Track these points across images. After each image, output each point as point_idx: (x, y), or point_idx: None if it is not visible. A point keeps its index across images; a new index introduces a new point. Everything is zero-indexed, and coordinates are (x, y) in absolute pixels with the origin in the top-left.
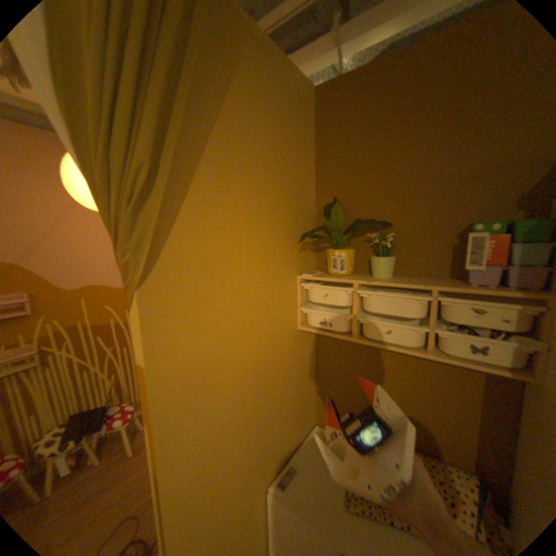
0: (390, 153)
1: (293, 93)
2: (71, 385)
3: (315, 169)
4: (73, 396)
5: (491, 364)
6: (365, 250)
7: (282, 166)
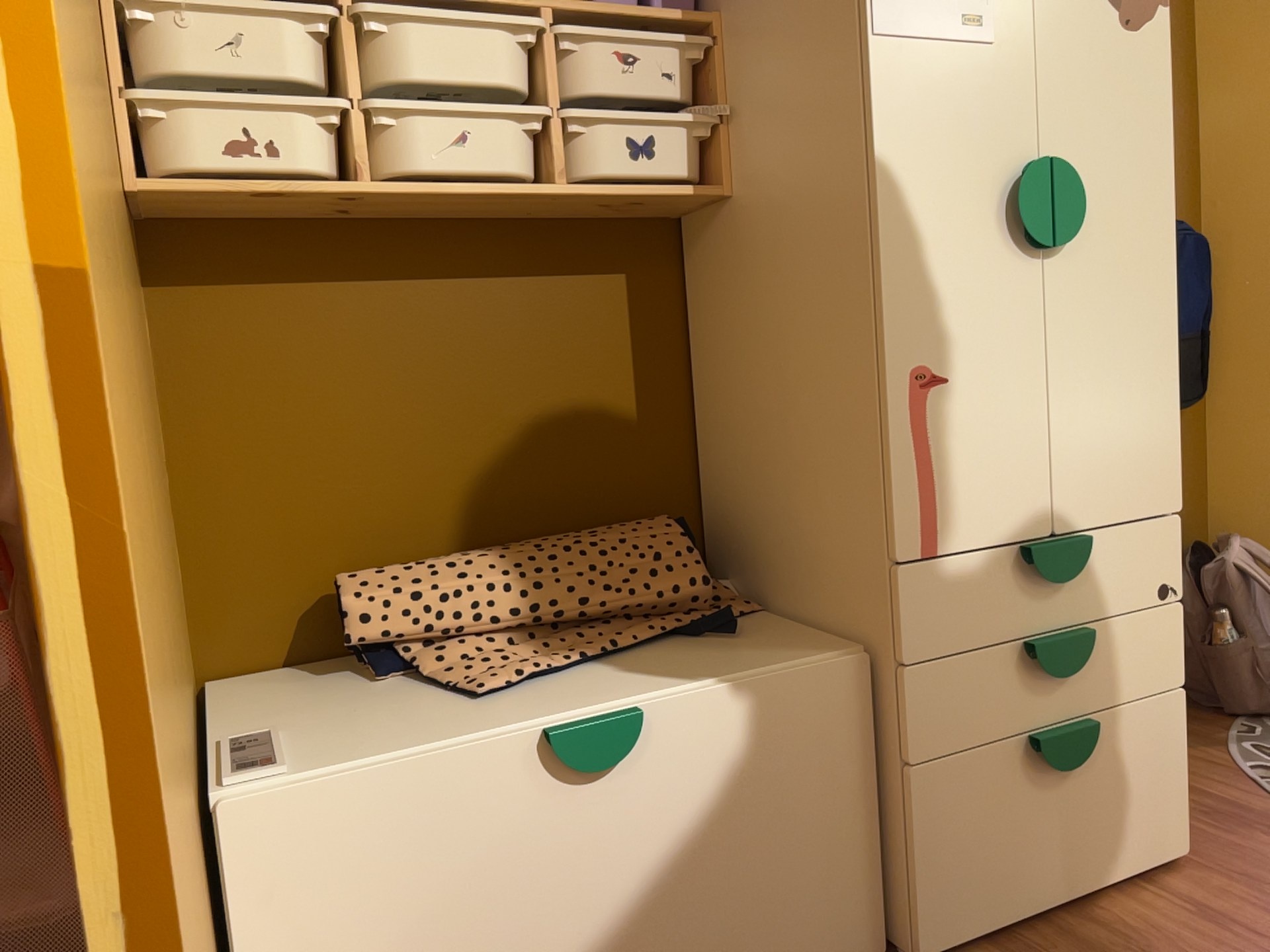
0: None
1: None
2: None
3: None
4: None
5: (663, 176)
6: None
7: None
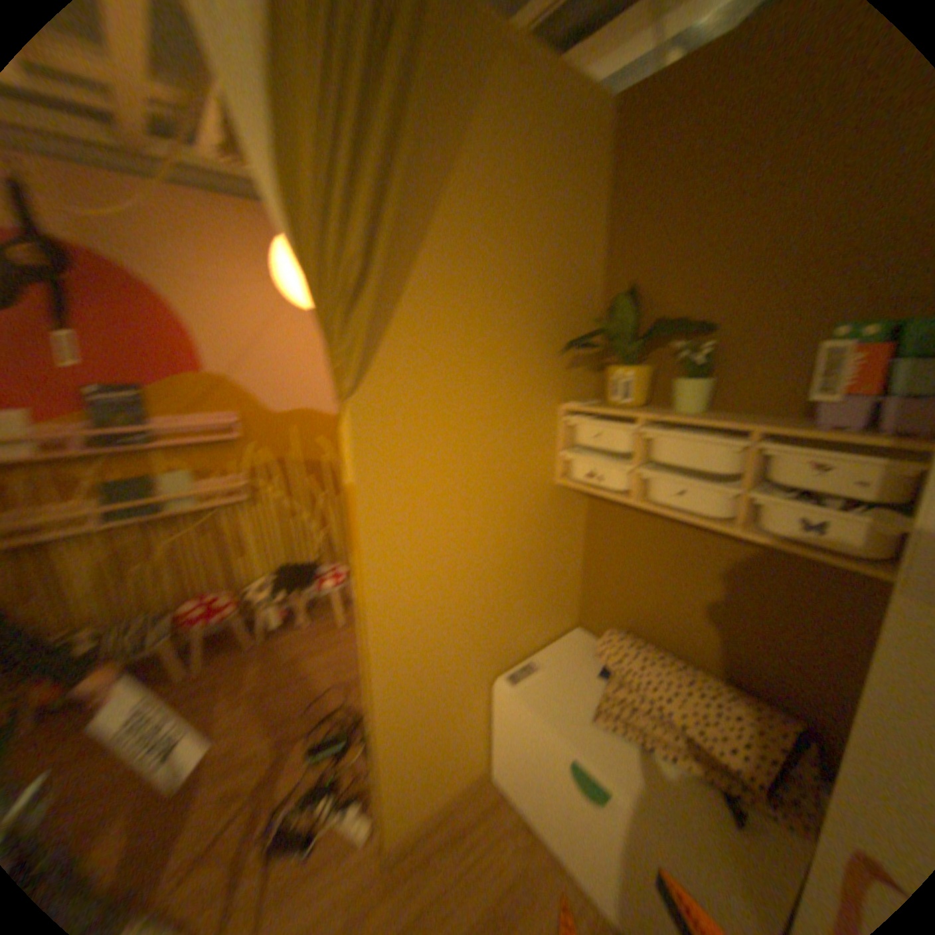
0: (727, 205)
1: (570, 117)
2: (276, 532)
3: (604, 238)
4: (278, 546)
5: (829, 549)
6: (670, 369)
7: (543, 239)
